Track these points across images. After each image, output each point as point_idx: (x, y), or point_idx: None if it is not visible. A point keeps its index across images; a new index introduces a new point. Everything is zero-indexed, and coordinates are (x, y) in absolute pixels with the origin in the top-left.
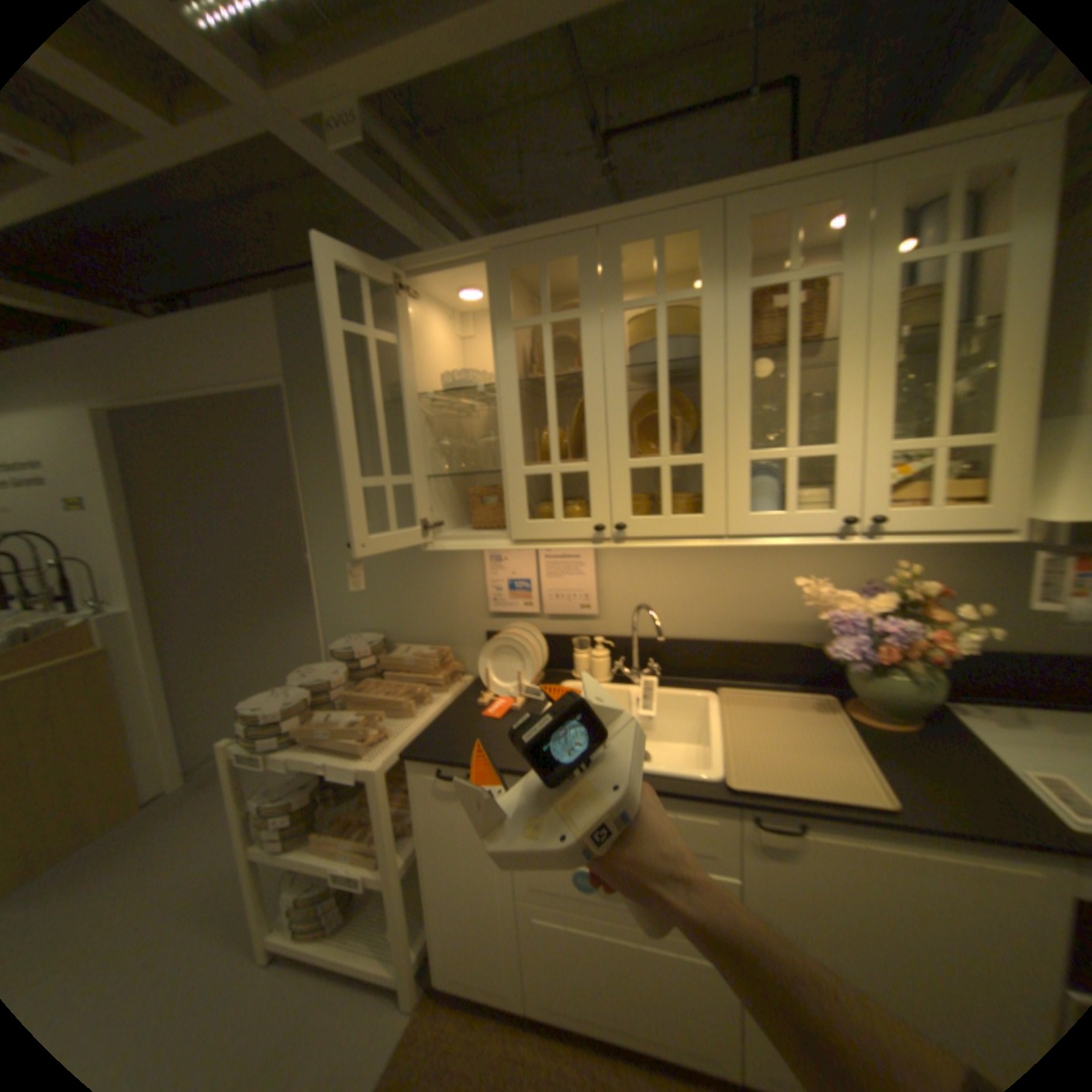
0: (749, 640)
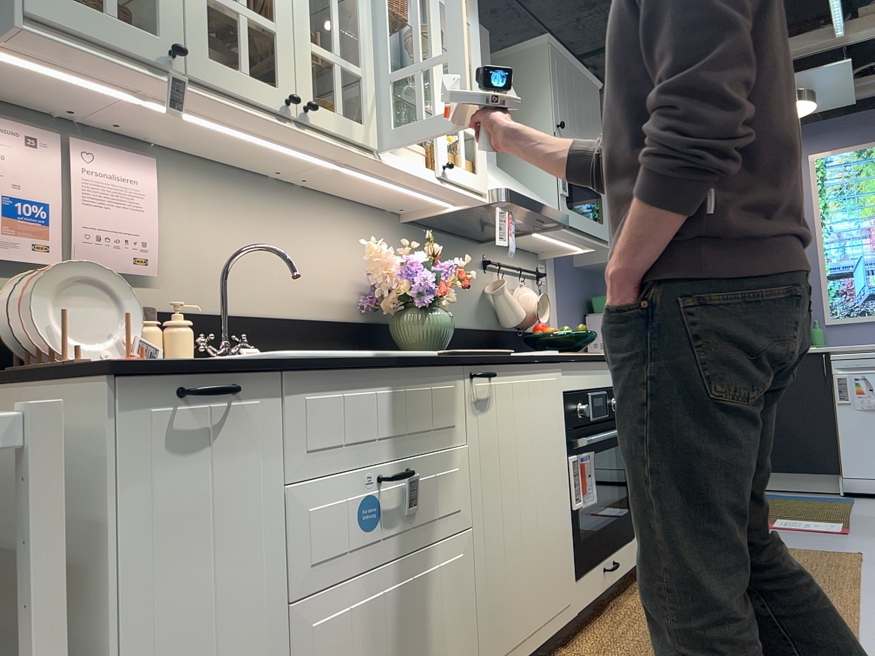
0: (306, 317)
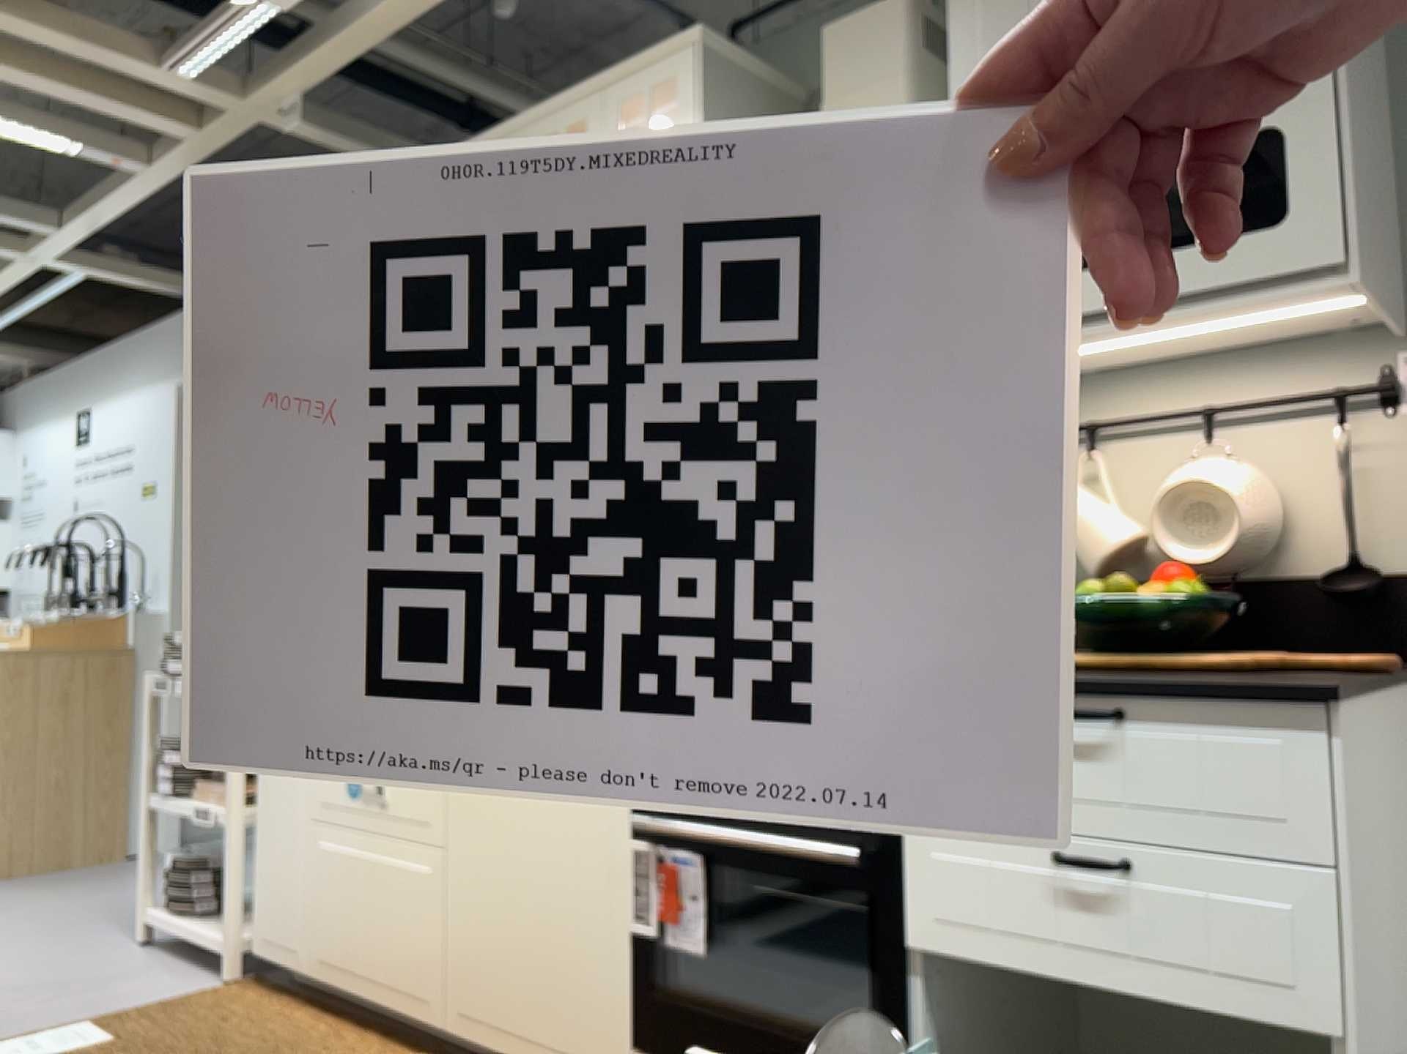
0: None
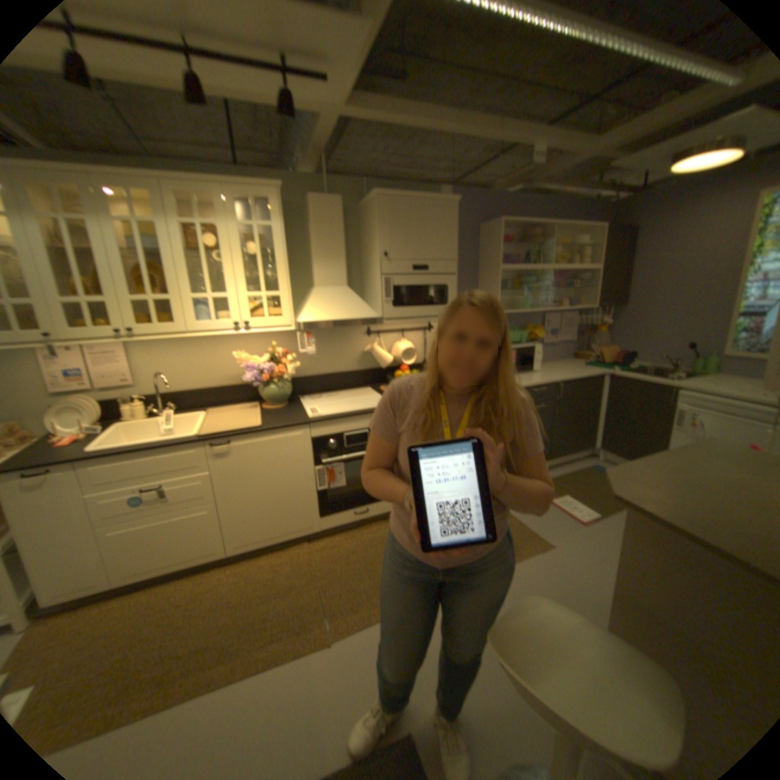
0: (220, 384)
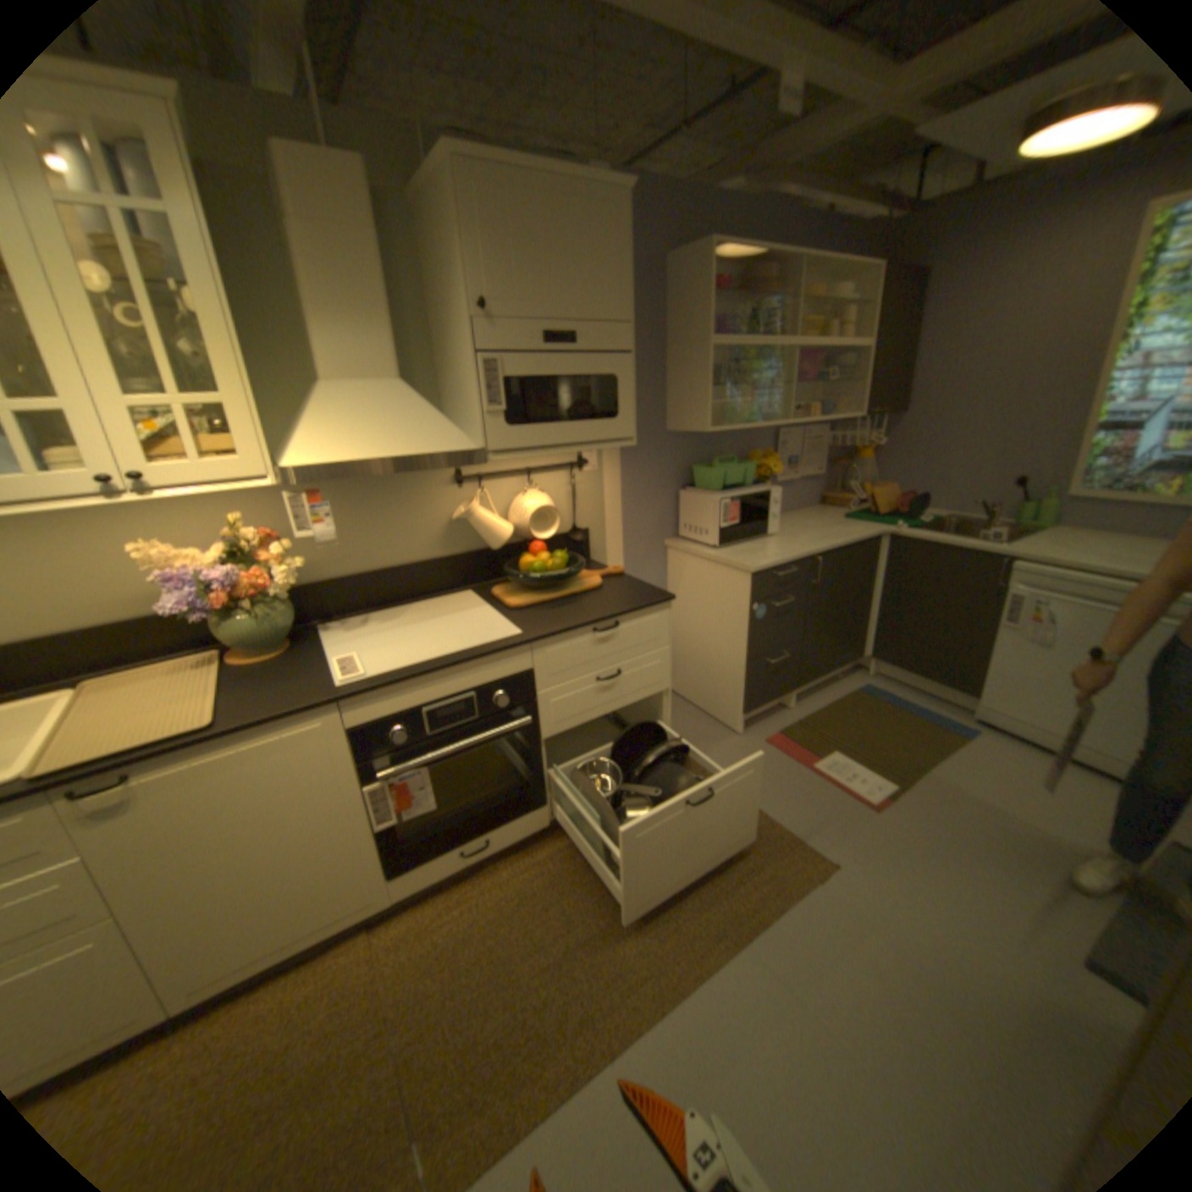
0: (114, 619)
